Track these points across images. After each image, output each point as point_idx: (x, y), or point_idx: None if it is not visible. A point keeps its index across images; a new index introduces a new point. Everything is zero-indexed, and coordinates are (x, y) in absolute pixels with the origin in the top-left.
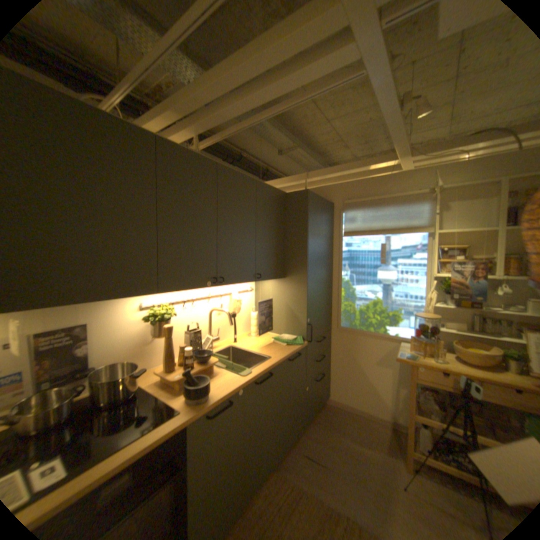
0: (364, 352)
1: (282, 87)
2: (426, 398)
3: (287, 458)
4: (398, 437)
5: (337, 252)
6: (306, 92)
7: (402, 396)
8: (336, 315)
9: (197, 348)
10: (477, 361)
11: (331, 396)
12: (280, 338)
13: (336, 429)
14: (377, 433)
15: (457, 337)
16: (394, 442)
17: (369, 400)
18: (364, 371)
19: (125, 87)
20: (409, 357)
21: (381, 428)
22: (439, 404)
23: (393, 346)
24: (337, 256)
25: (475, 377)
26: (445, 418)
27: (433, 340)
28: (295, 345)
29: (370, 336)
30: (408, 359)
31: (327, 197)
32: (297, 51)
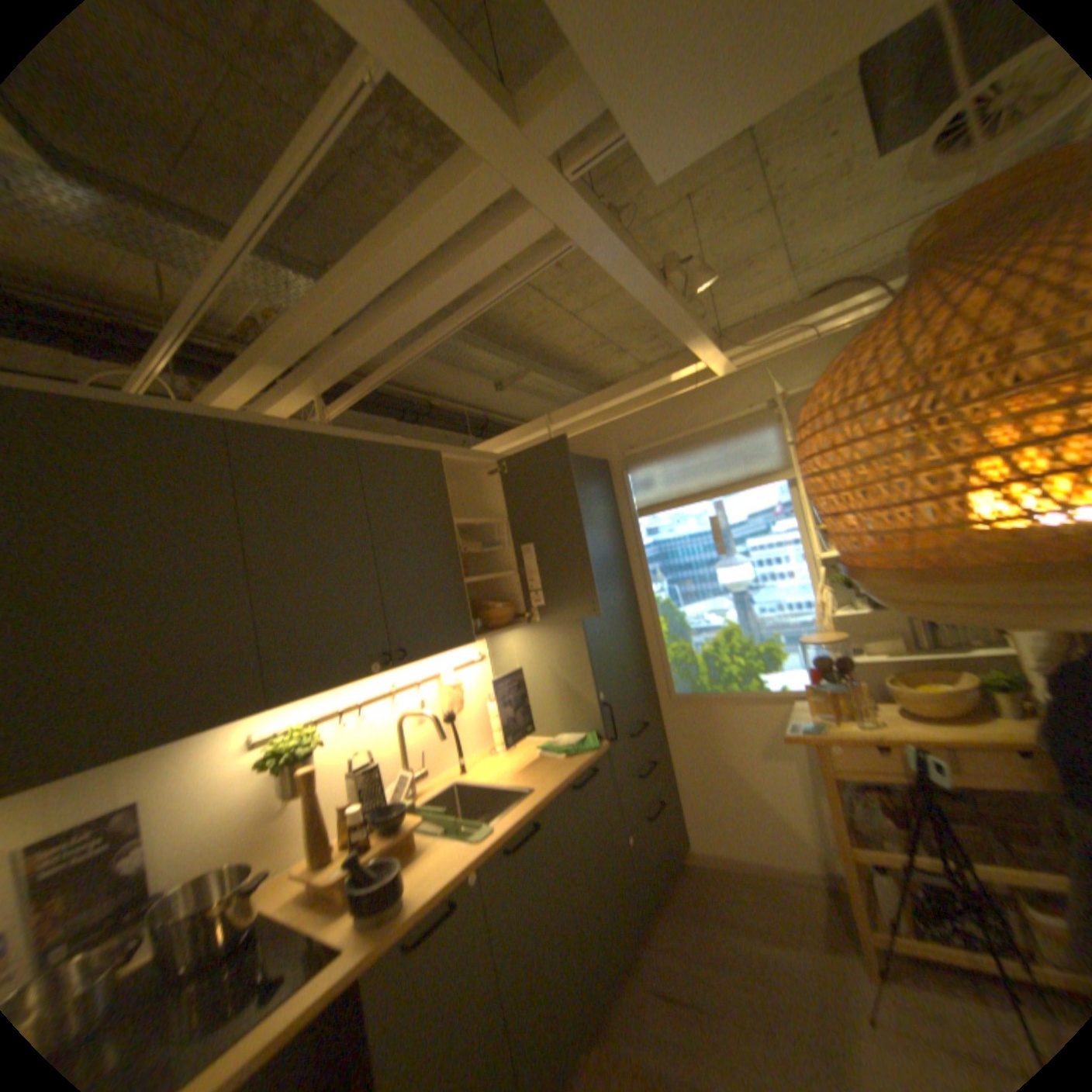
0: (733, 736)
1: (440, 294)
2: (867, 807)
3: (616, 1004)
4: (841, 904)
5: (635, 548)
6: (488, 291)
7: (827, 813)
8: (661, 672)
9: (376, 801)
10: (934, 709)
11: (691, 845)
12: (552, 744)
13: (711, 916)
14: (798, 906)
15: (893, 667)
16: (834, 918)
17: (766, 837)
18: (741, 775)
19: (165, 348)
20: (808, 729)
21: (805, 893)
22: (893, 813)
23: (783, 712)
24: (637, 557)
25: (935, 744)
26: (909, 842)
27: (847, 685)
28: (584, 752)
29: (735, 700)
30: (806, 733)
31: (593, 451)
32: (443, 239)
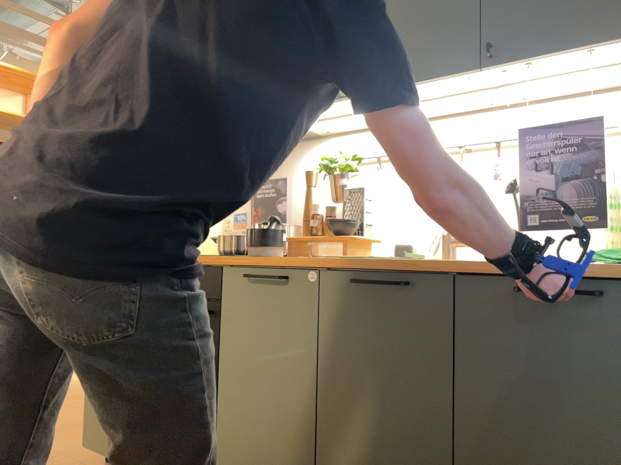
0: None
1: None
2: None
3: None
4: None
5: None
6: None
7: None
8: None
9: (363, 220)
10: None
11: None
12: None
13: None
14: None
15: None
16: None
17: None
18: None
19: None
20: None
21: None
22: None
23: None
24: None
25: None
26: None
27: None
28: (608, 260)
29: None
30: None
31: None
32: None
